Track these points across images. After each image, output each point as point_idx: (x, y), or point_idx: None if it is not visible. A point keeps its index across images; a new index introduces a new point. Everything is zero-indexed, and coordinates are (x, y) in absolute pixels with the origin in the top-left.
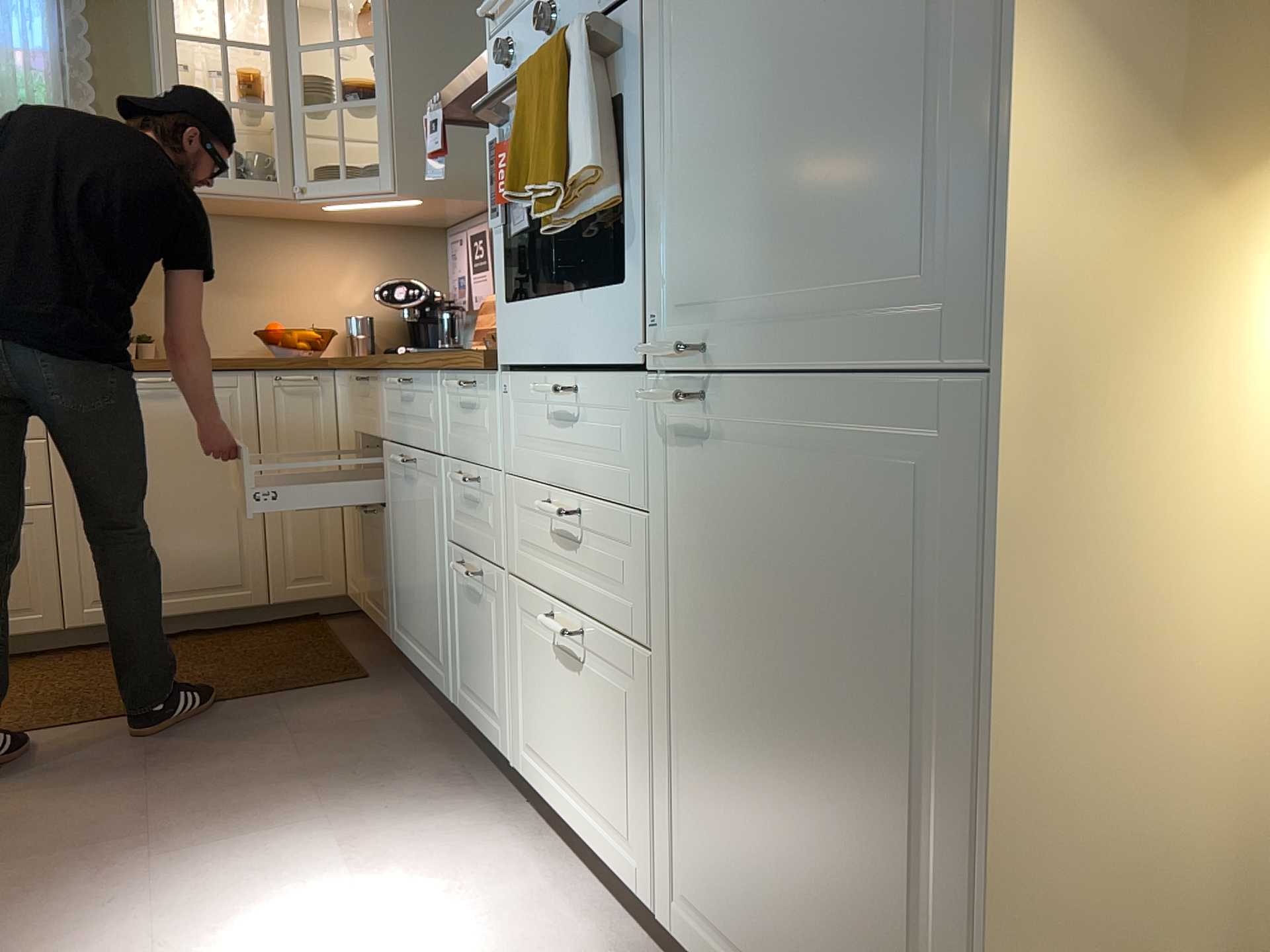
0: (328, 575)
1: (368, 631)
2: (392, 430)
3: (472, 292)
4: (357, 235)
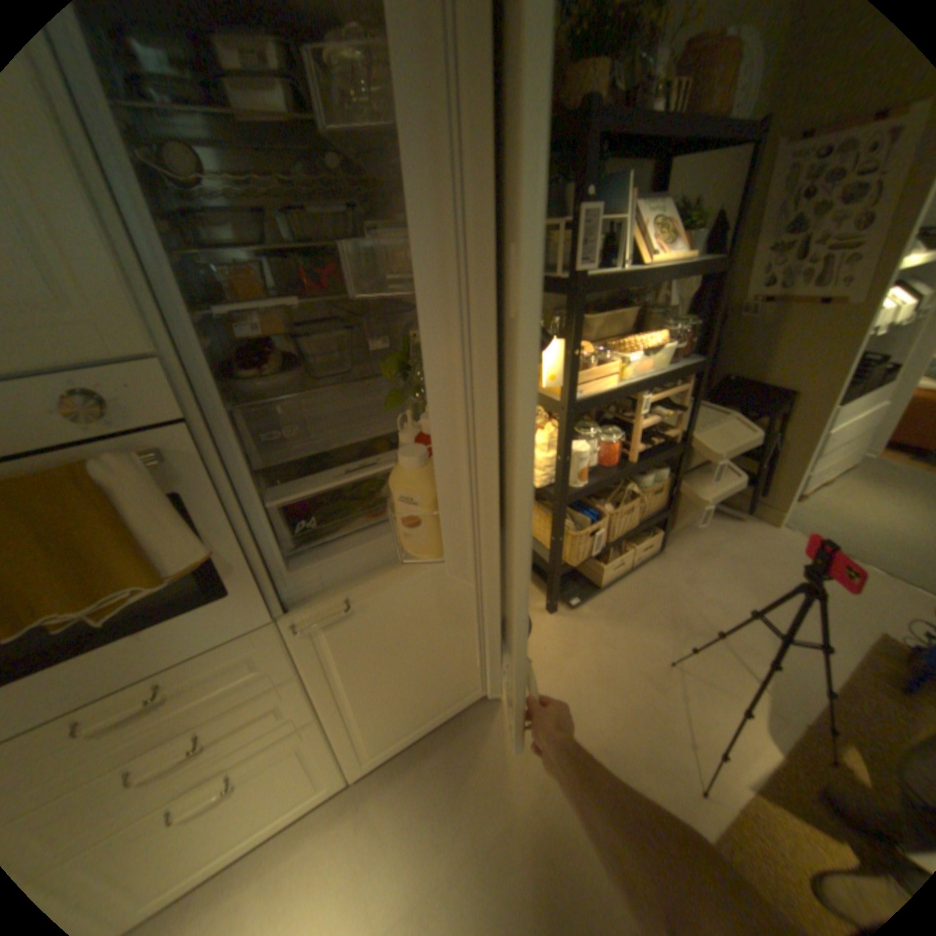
0: None
1: None
2: None
3: None
4: None
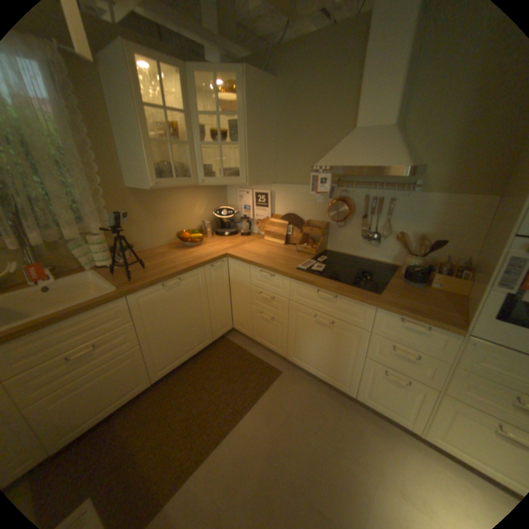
0: (228, 325)
1: (248, 340)
2: (303, 302)
3: (255, 213)
4: (199, 188)
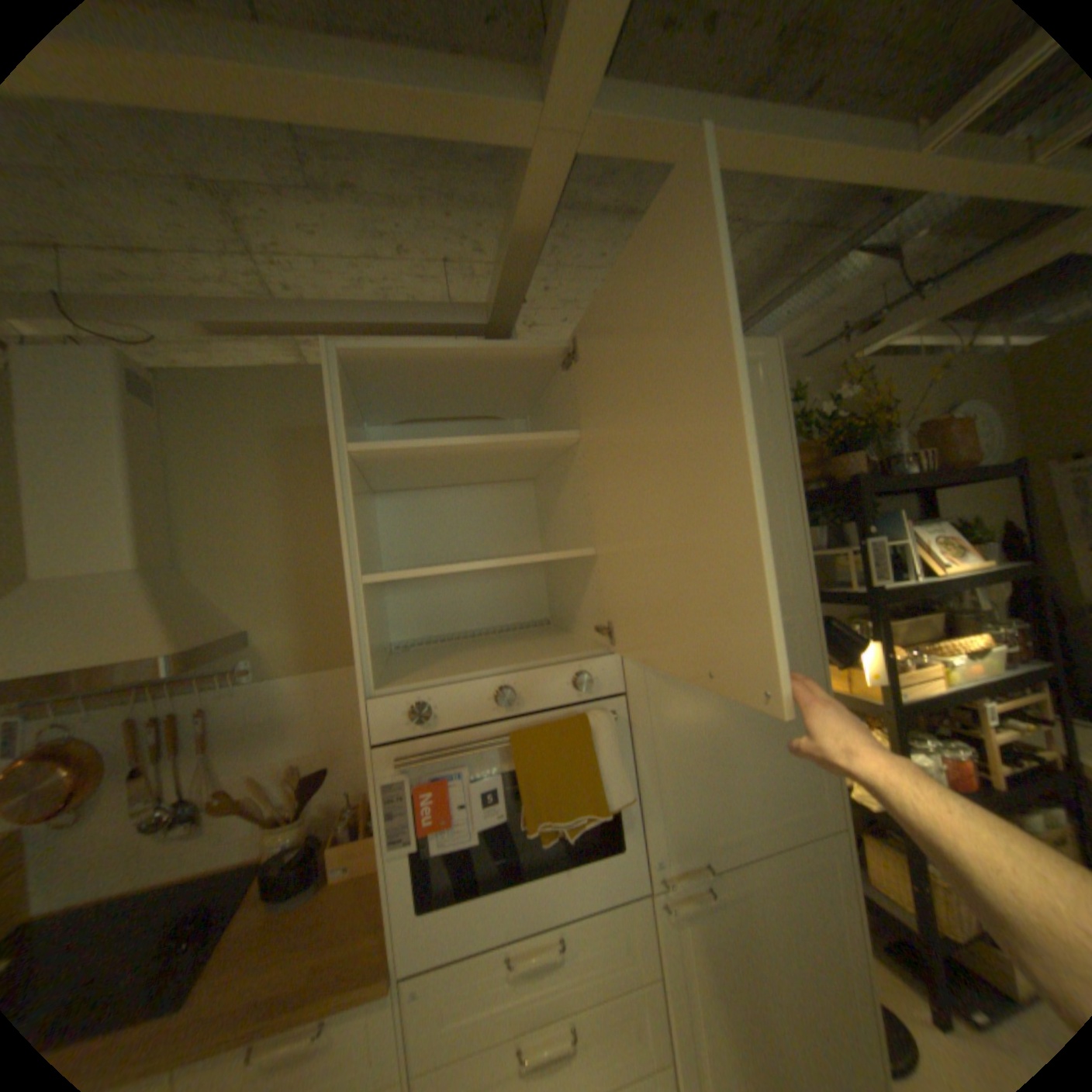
0: None
1: None
2: None
3: None
4: None
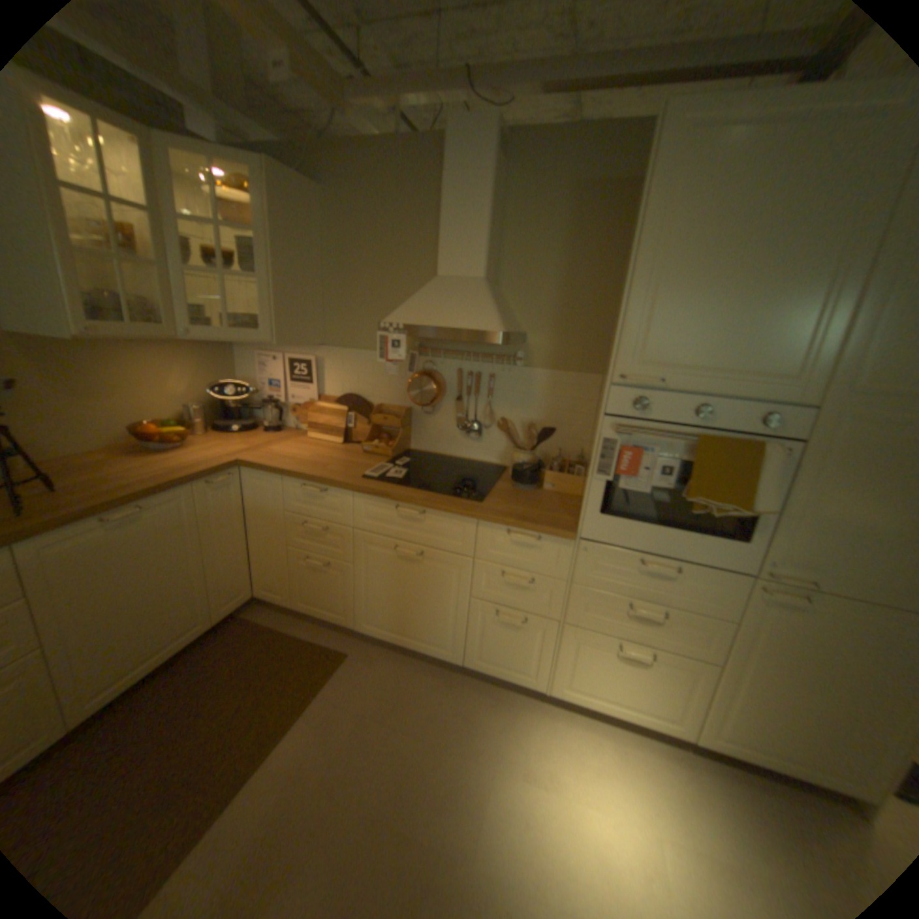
0: (242, 592)
1: (283, 616)
2: (375, 528)
3: (289, 393)
4: (176, 345)
